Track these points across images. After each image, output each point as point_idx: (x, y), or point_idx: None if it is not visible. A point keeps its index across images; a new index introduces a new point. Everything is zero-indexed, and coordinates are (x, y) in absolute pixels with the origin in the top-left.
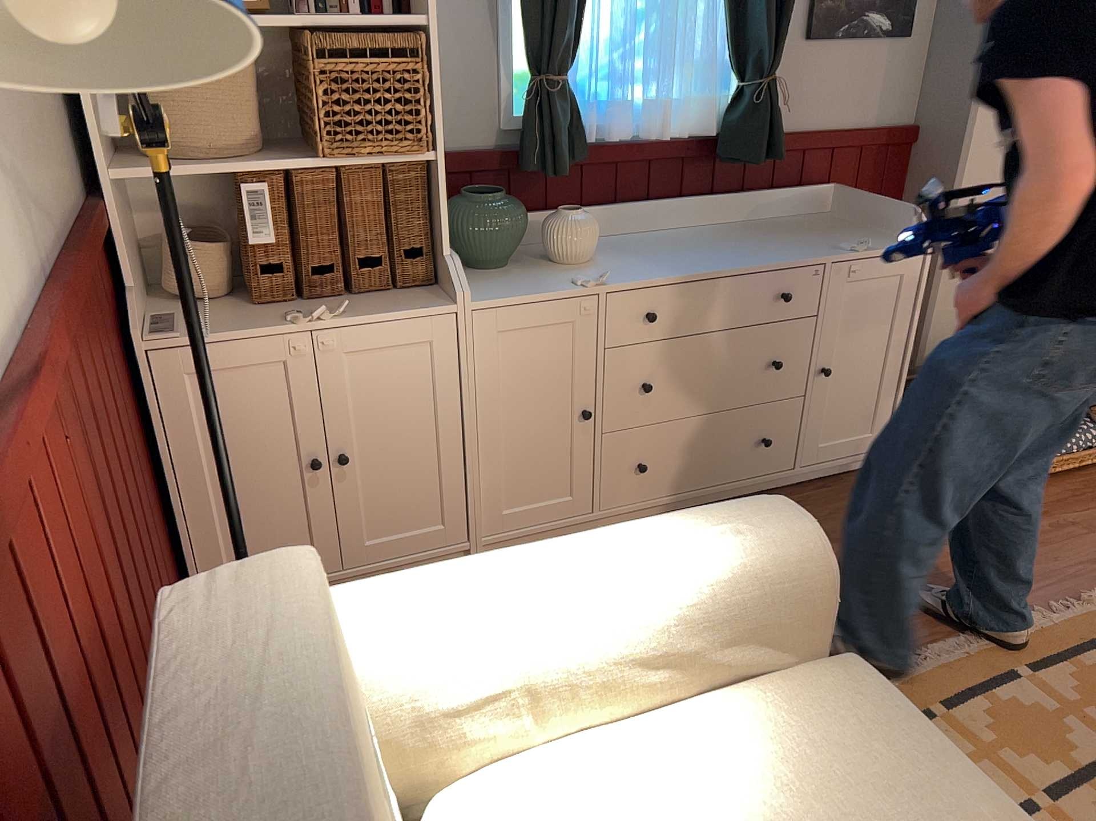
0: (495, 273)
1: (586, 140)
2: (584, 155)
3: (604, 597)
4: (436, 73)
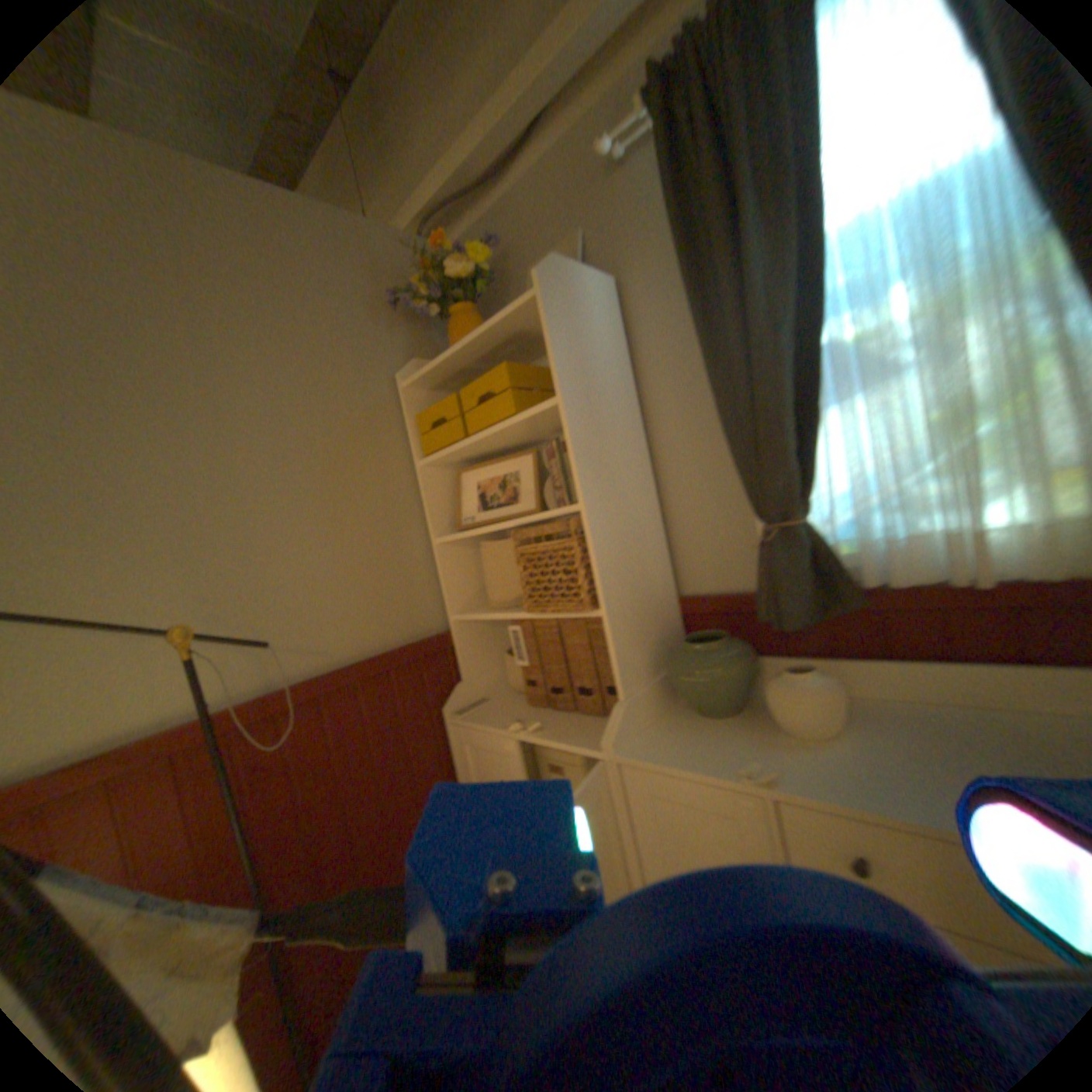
0: (705, 724)
1: (860, 581)
2: (863, 599)
3: None
4: (595, 542)
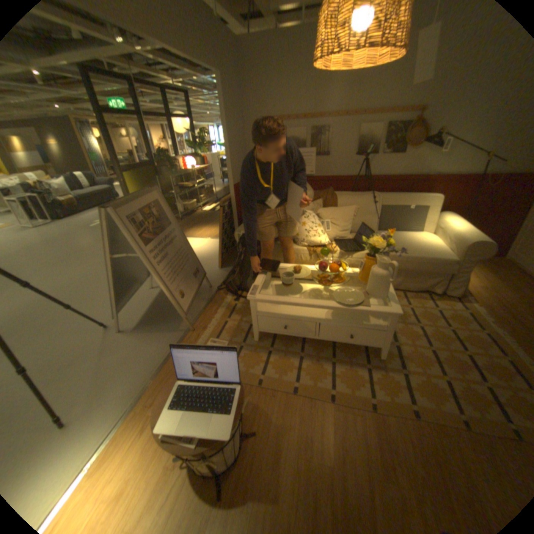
0: None
1: None
2: None
3: (458, 227)
4: None
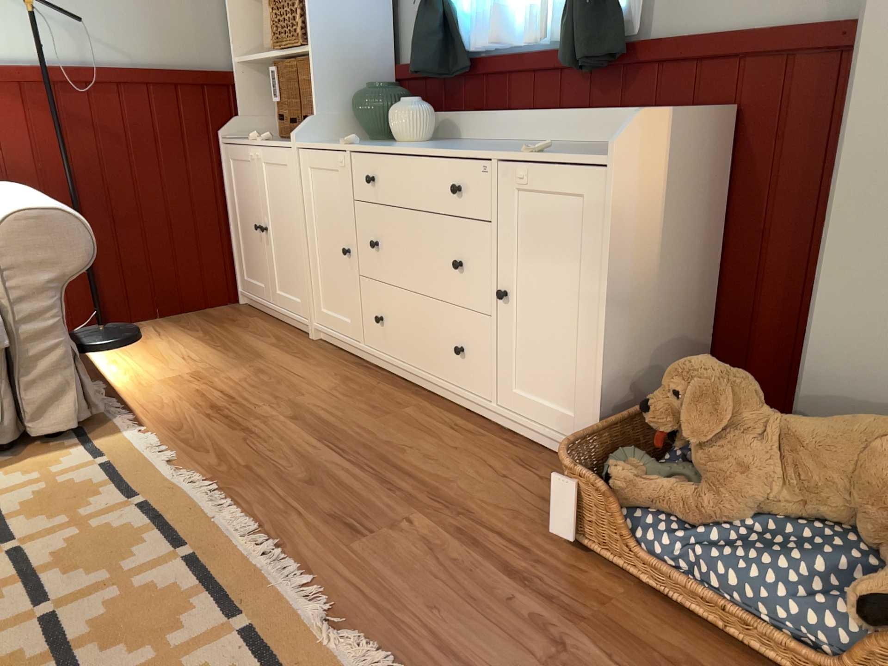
0: (360, 142)
1: (464, 50)
2: (465, 65)
3: None
4: None
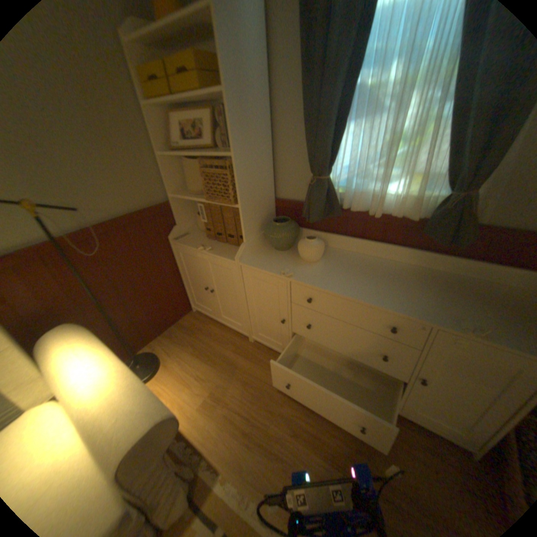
0: (274, 253)
1: (341, 206)
2: (340, 213)
3: (76, 395)
4: (238, 175)
